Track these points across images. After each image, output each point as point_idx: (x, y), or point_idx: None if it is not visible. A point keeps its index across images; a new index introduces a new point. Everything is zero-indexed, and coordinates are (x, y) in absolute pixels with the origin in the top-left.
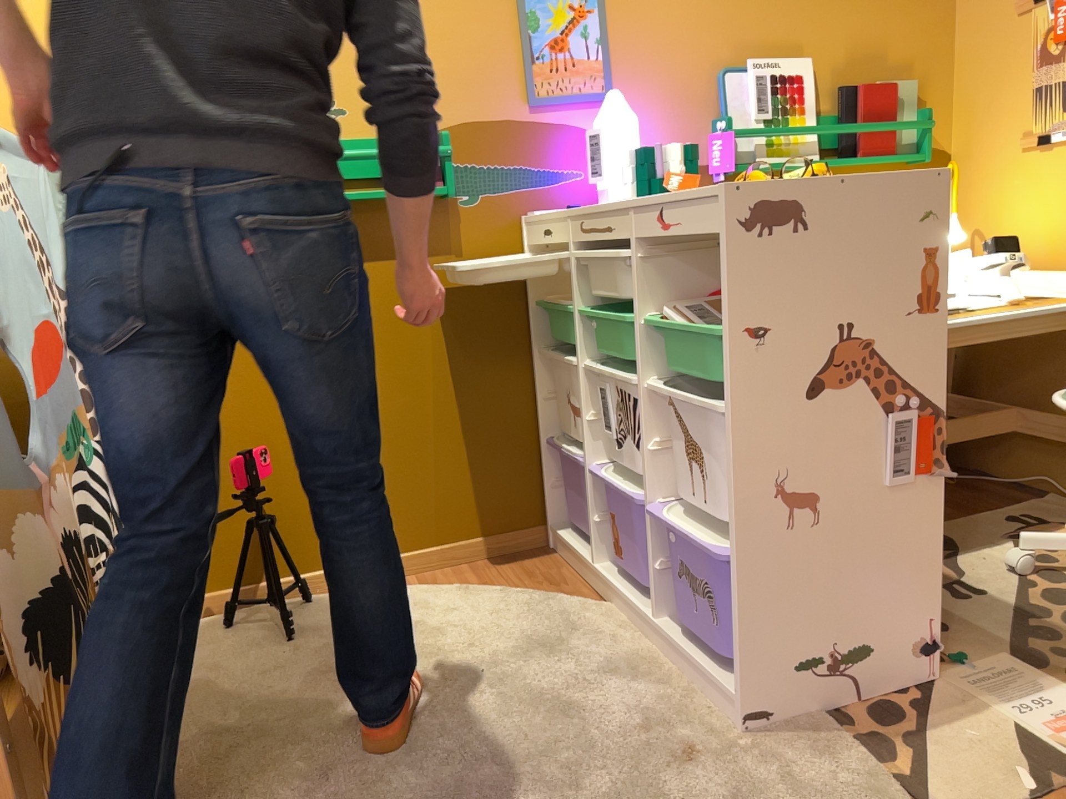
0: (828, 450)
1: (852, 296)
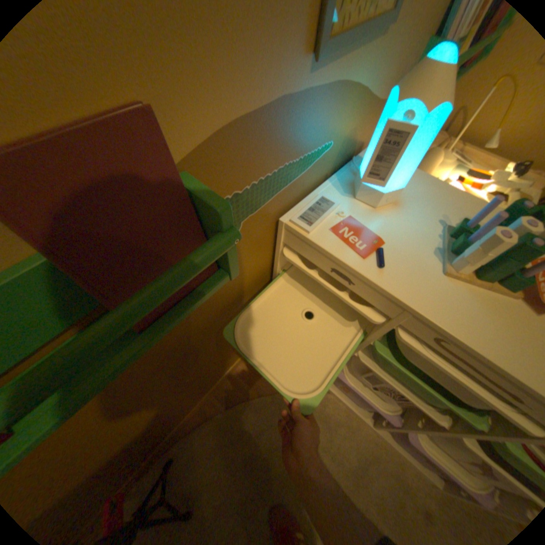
0: None
1: None
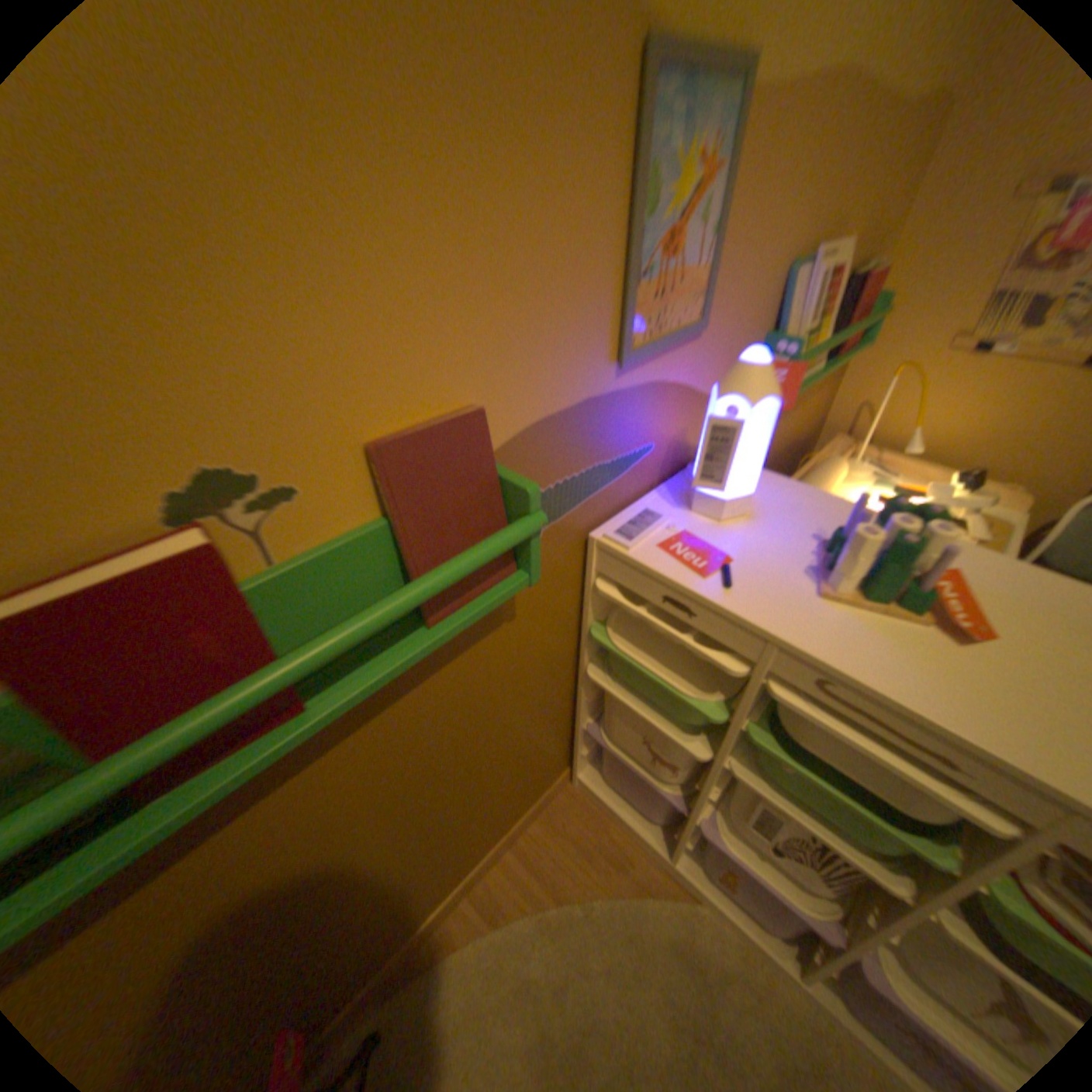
0: None
1: None
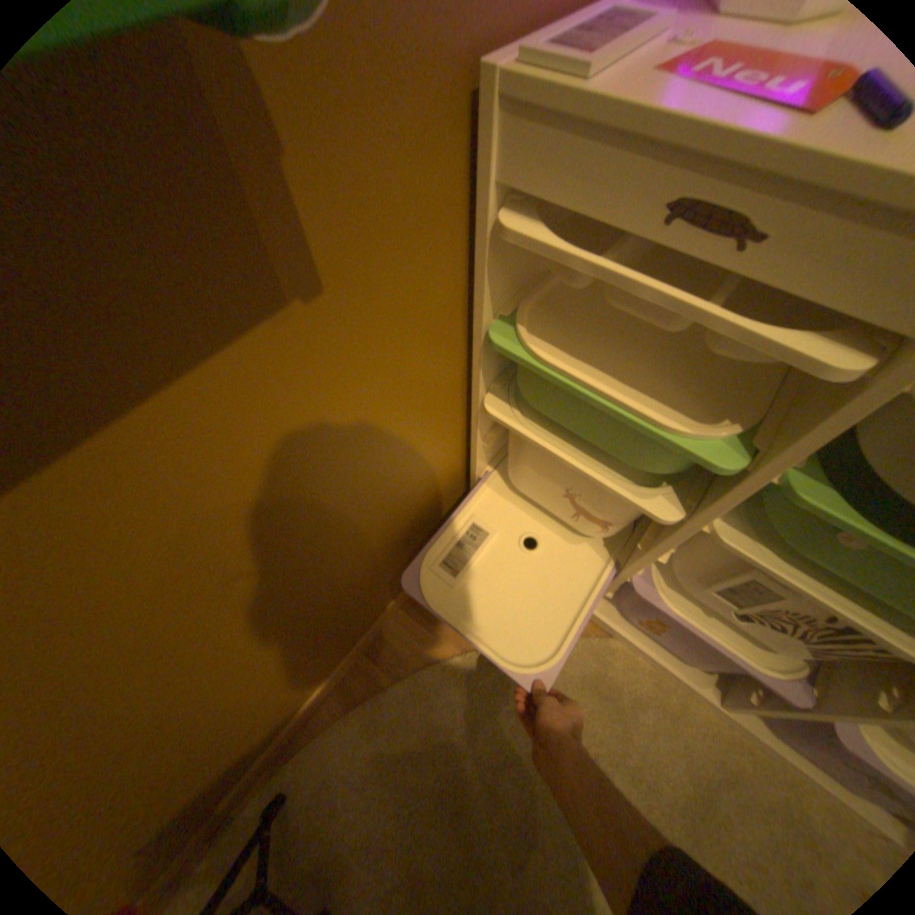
0: None
1: None
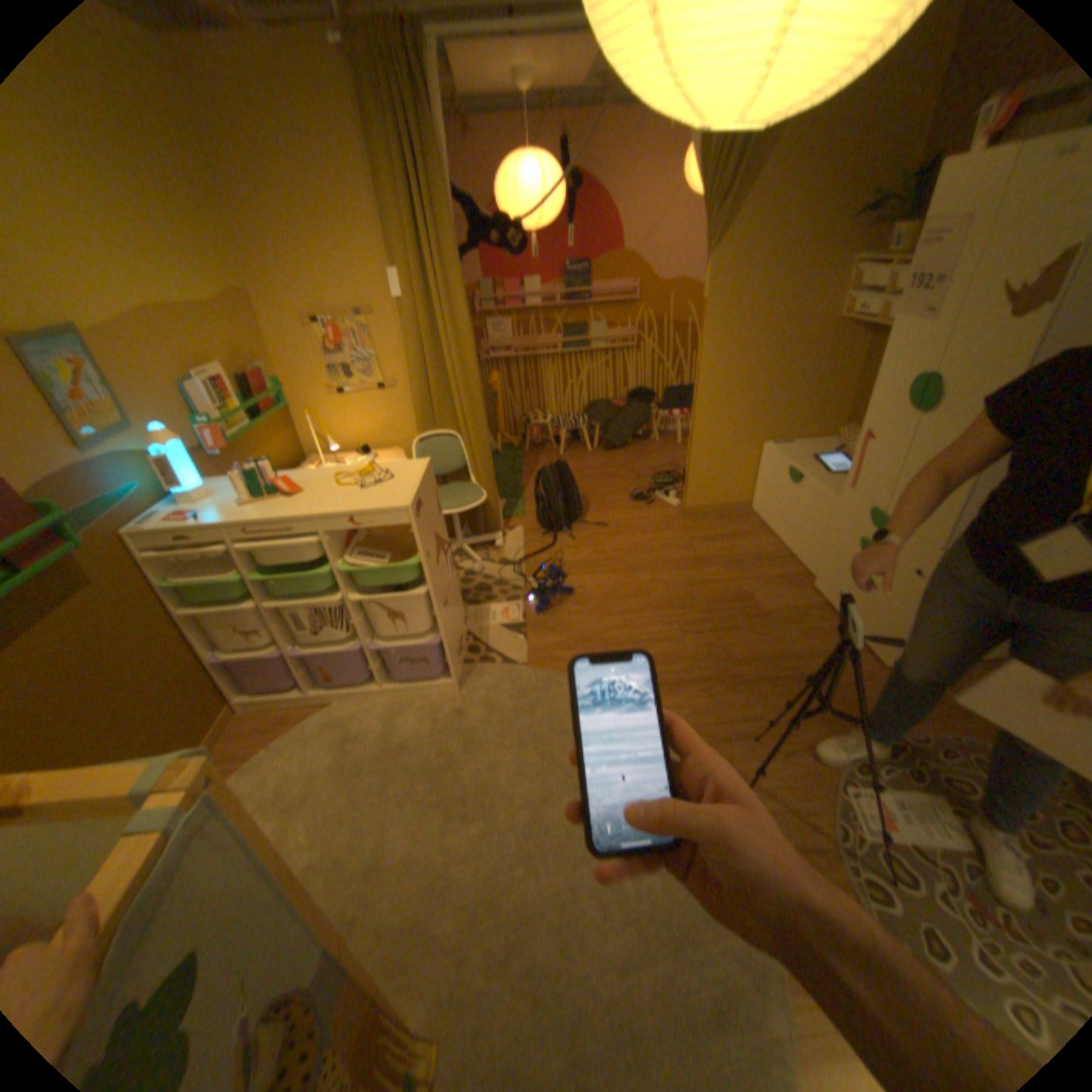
0: (443, 579)
1: (432, 521)
